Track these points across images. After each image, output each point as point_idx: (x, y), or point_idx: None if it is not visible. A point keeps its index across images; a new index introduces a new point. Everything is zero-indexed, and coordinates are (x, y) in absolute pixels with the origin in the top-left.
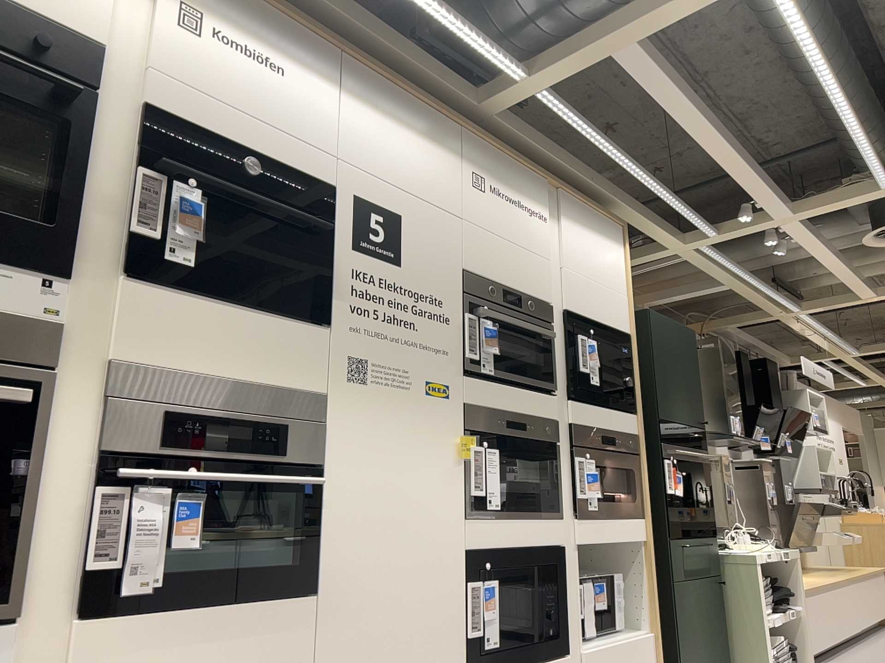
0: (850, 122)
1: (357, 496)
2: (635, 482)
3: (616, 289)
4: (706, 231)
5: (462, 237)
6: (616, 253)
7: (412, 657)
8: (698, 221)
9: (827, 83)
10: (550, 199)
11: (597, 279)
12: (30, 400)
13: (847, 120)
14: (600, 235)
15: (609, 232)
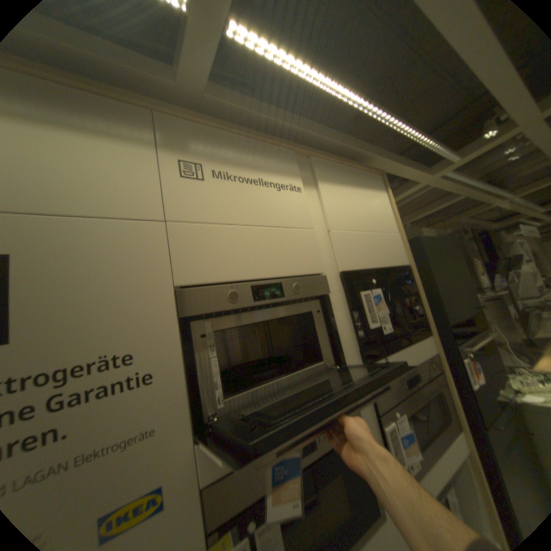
0: None
1: None
2: (447, 403)
3: (389, 229)
4: (453, 157)
5: (167, 246)
6: (382, 199)
7: None
8: (447, 150)
9: None
10: (303, 168)
11: (368, 228)
12: None
13: None
14: (363, 188)
15: (370, 182)
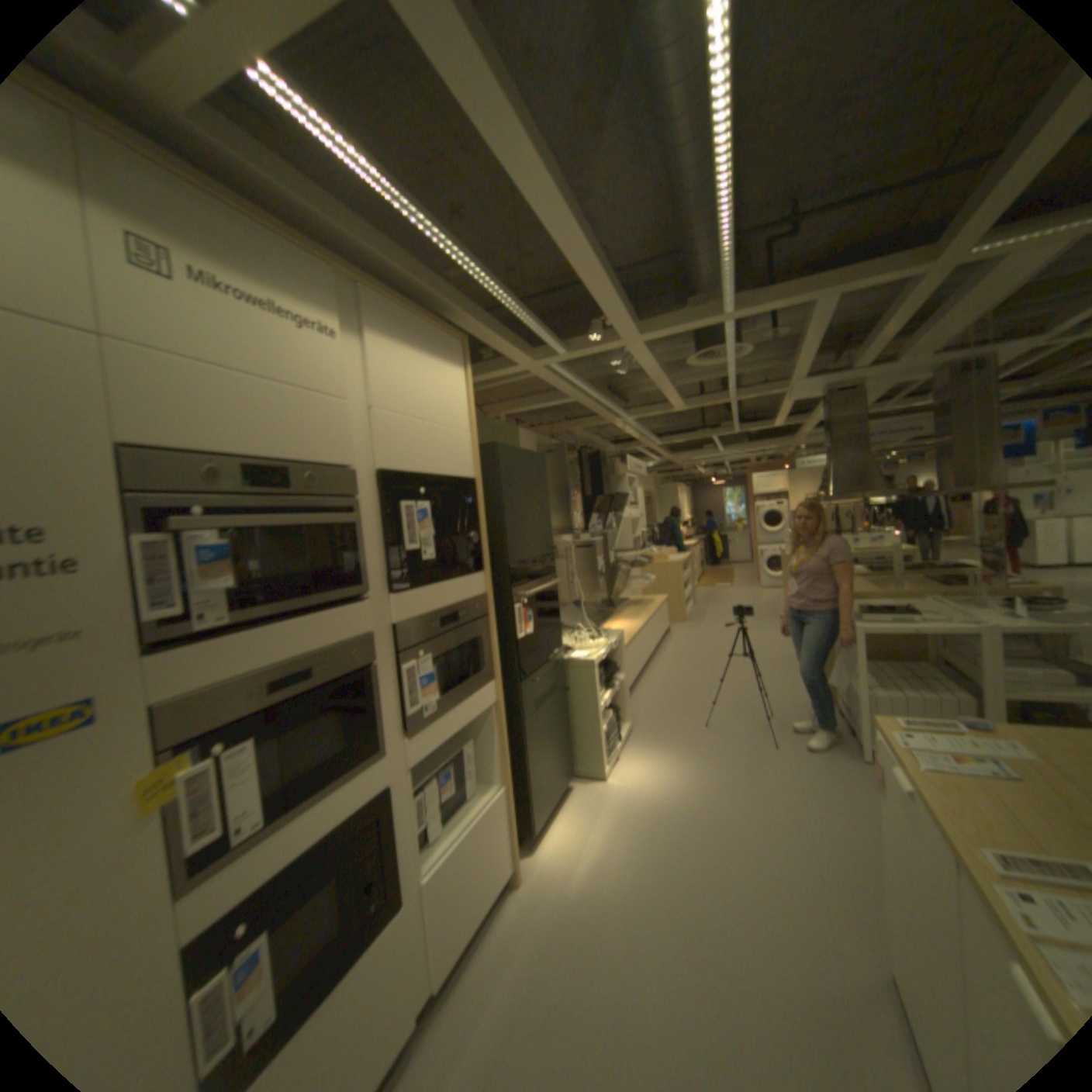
0: (730, 224)
1: None
2: (483, 647)
3: (457, 425)
4: (558, 349)
5: (109, 378)
6: (456, 379)
7: None
8: (551, 337)
9: (725, 151)
10: (346, 300)
11: (429, 417)
12: None
13: (729, 220)
14: (433, 356)
15: (446, 349)
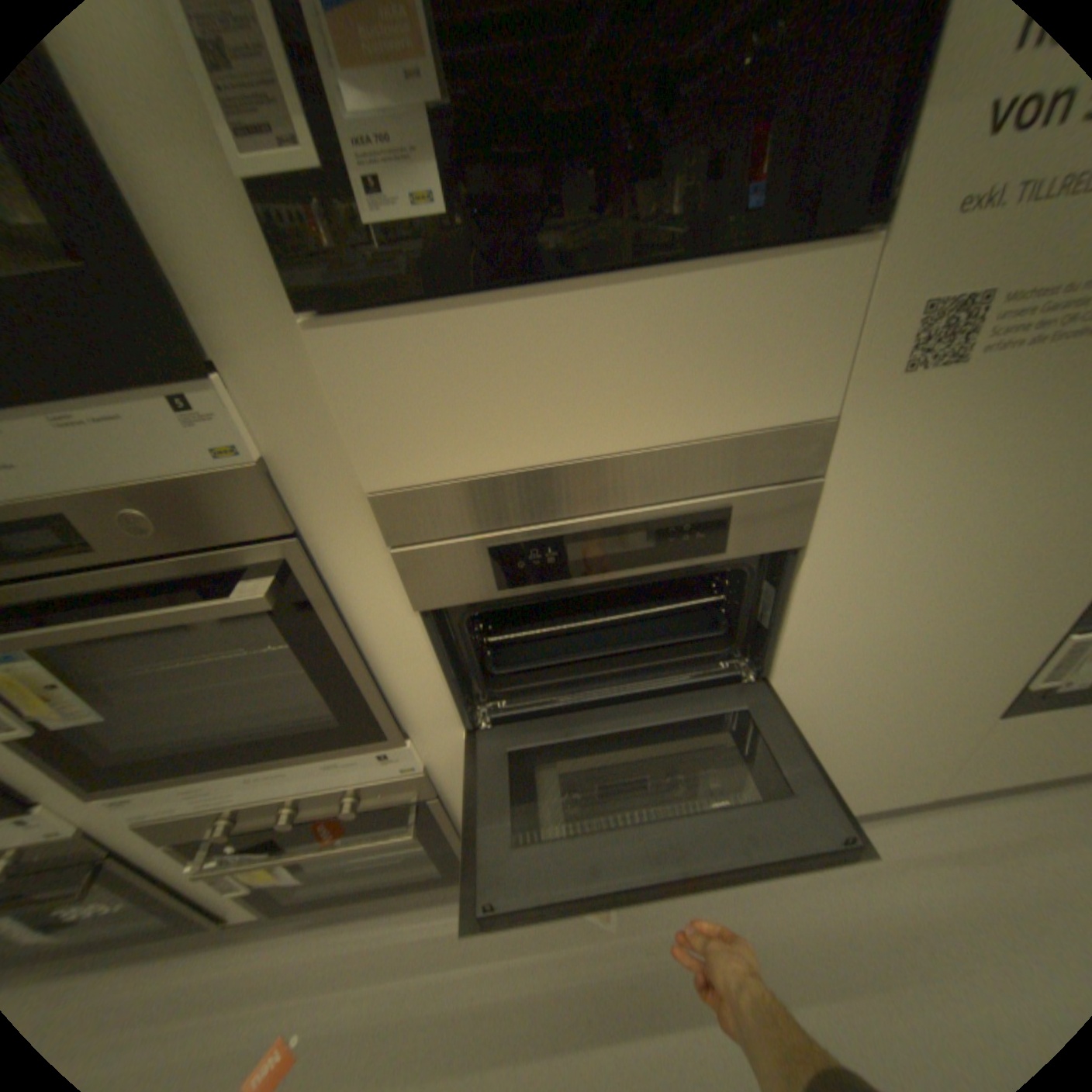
0: None
1: (874, 571)
2: None
3: None
4: None
5: None
6: None
7: (917, 712)
8: None
9: None
10: None
11: None
12: (273, 604)
13: None
14: None
15: None
